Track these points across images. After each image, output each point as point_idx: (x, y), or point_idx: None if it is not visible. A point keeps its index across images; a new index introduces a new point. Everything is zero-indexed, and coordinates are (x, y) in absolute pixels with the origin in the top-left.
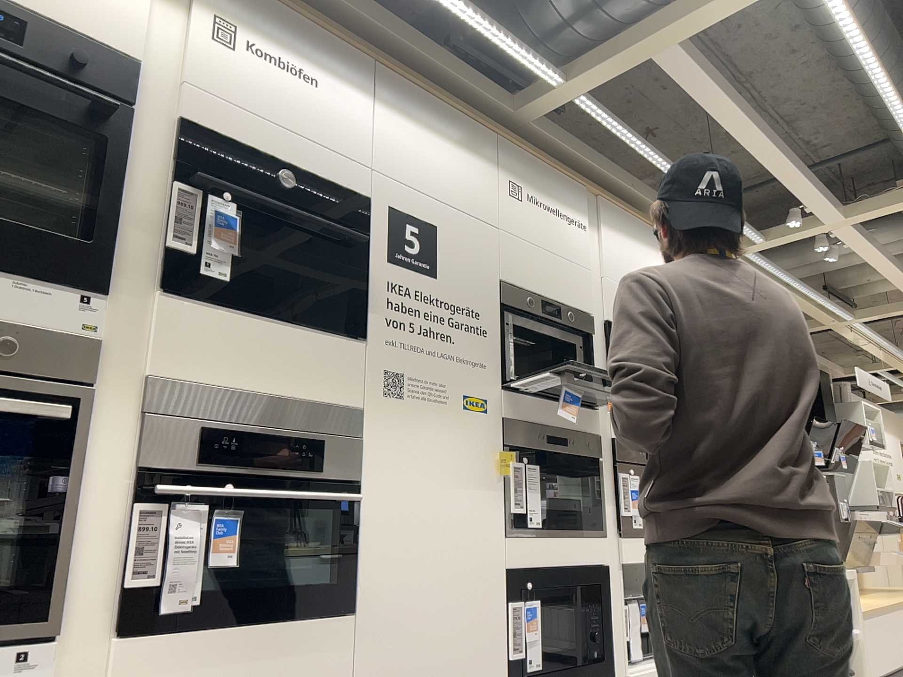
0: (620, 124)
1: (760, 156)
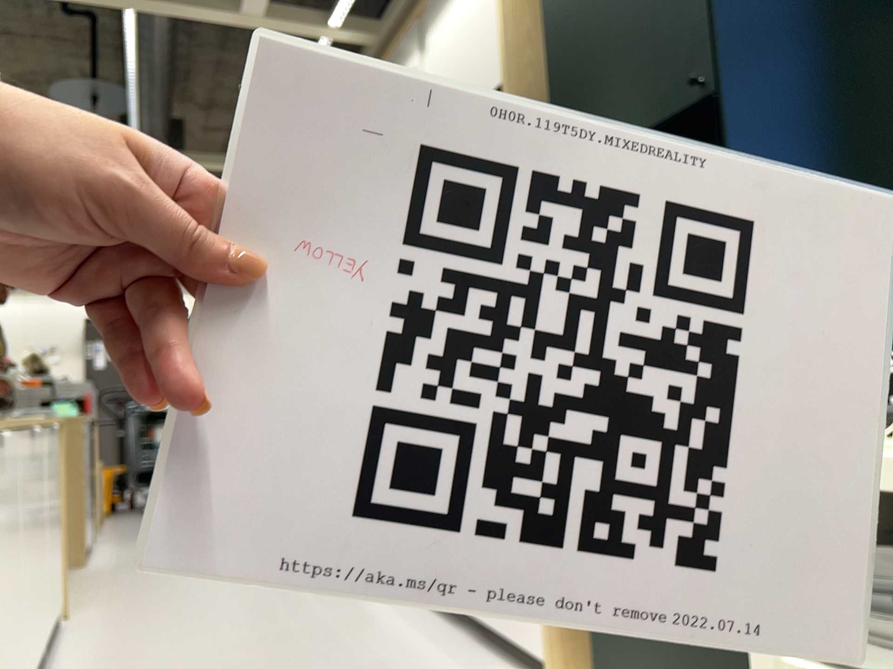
0: None
1: None
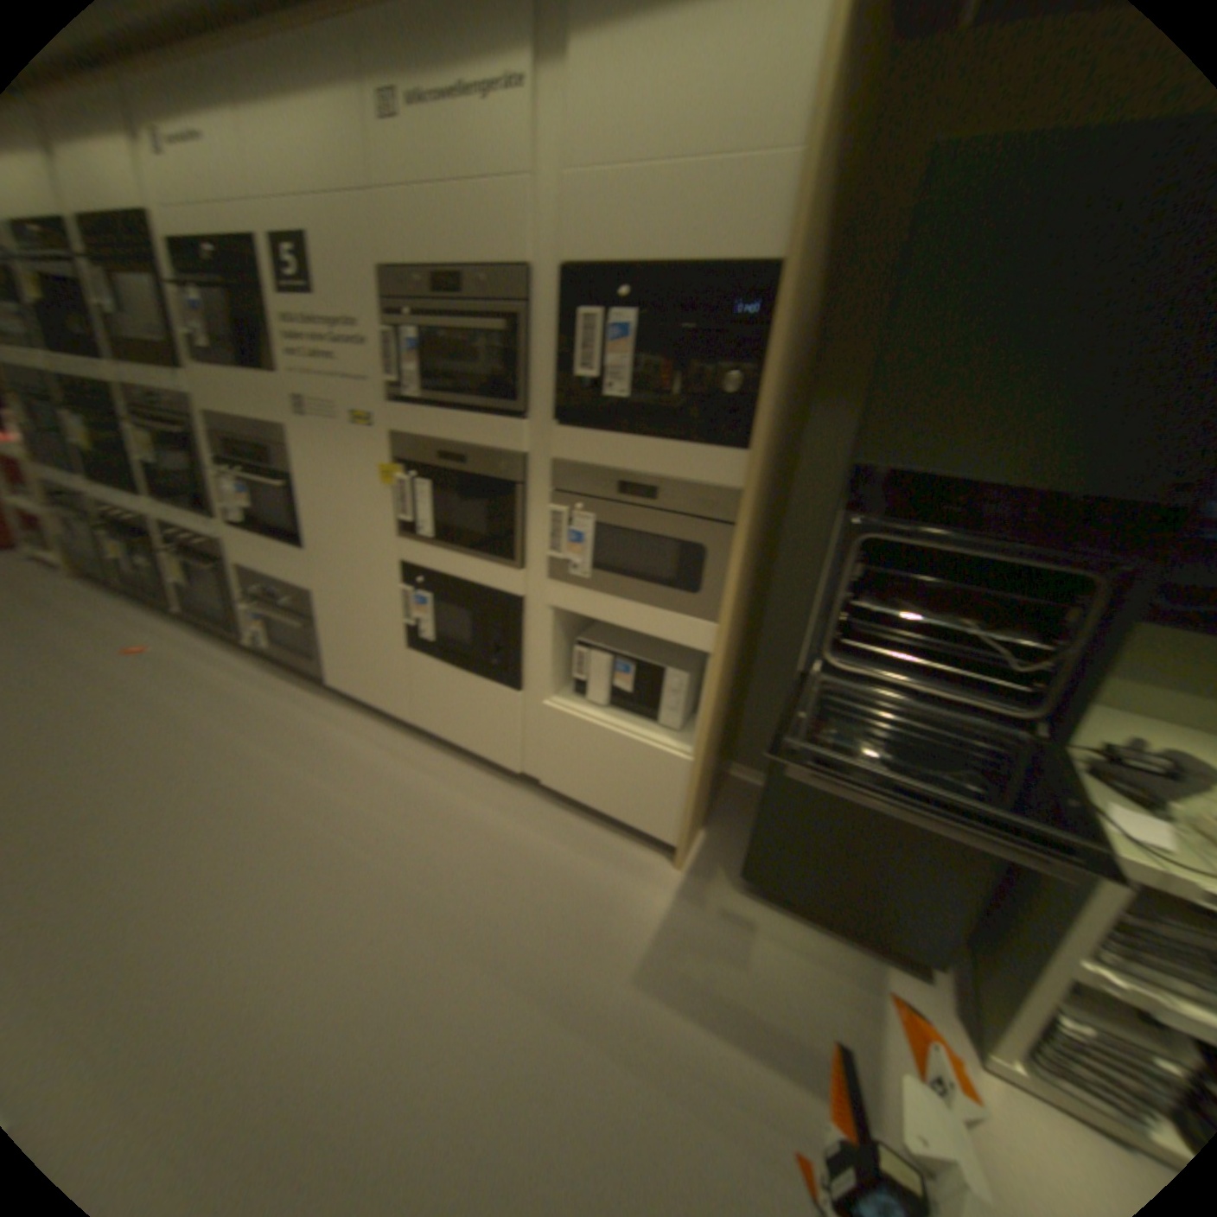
0: None
1: None
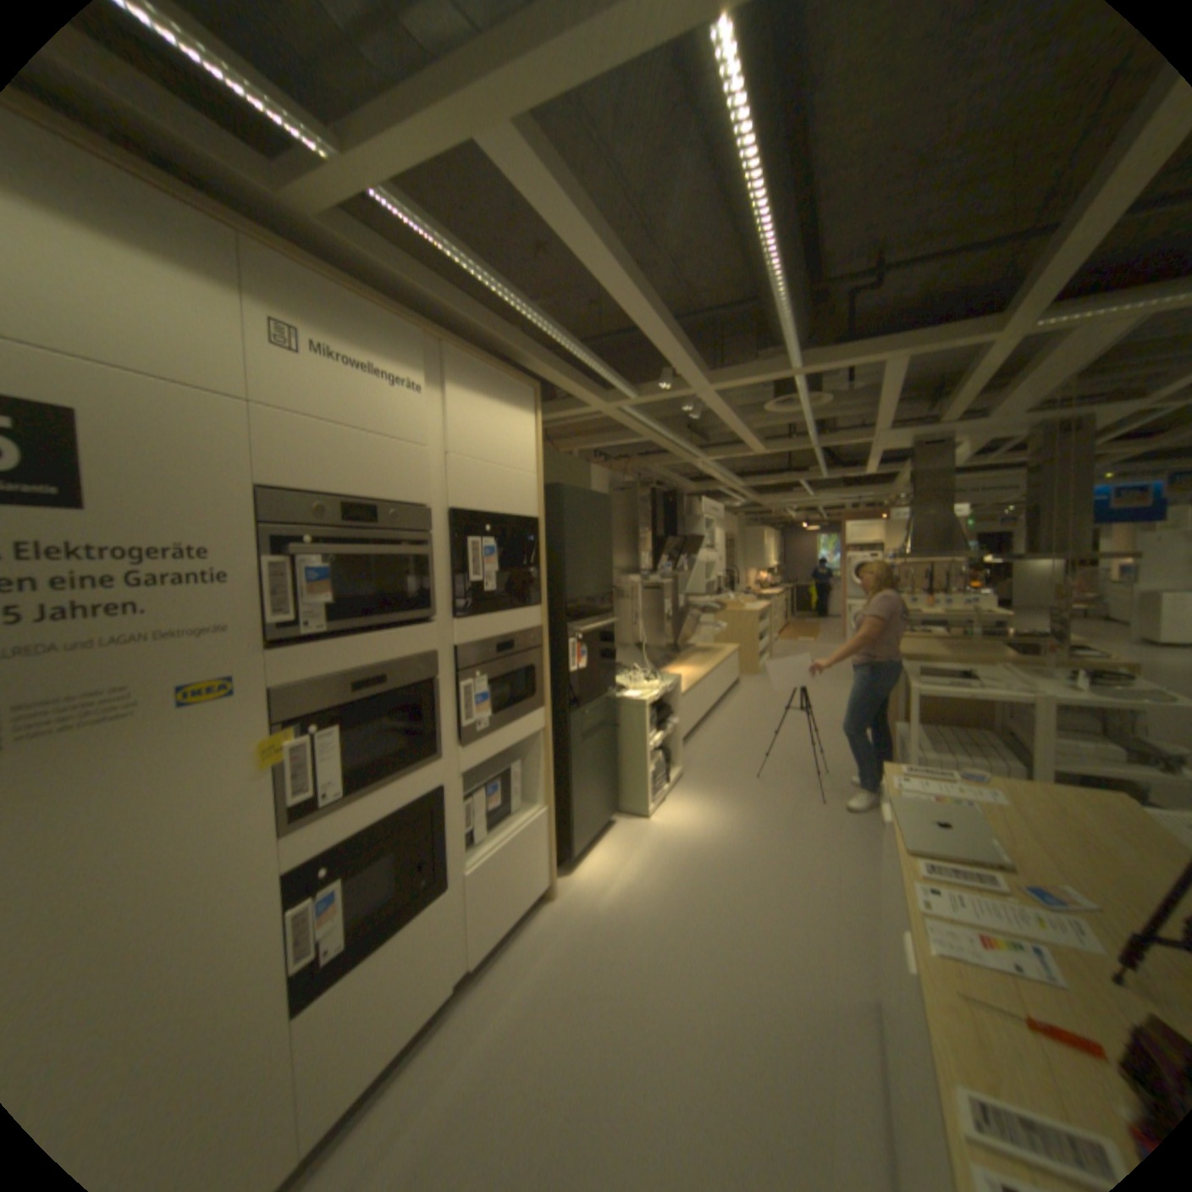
0: (457, 246)
1: (635, 315)
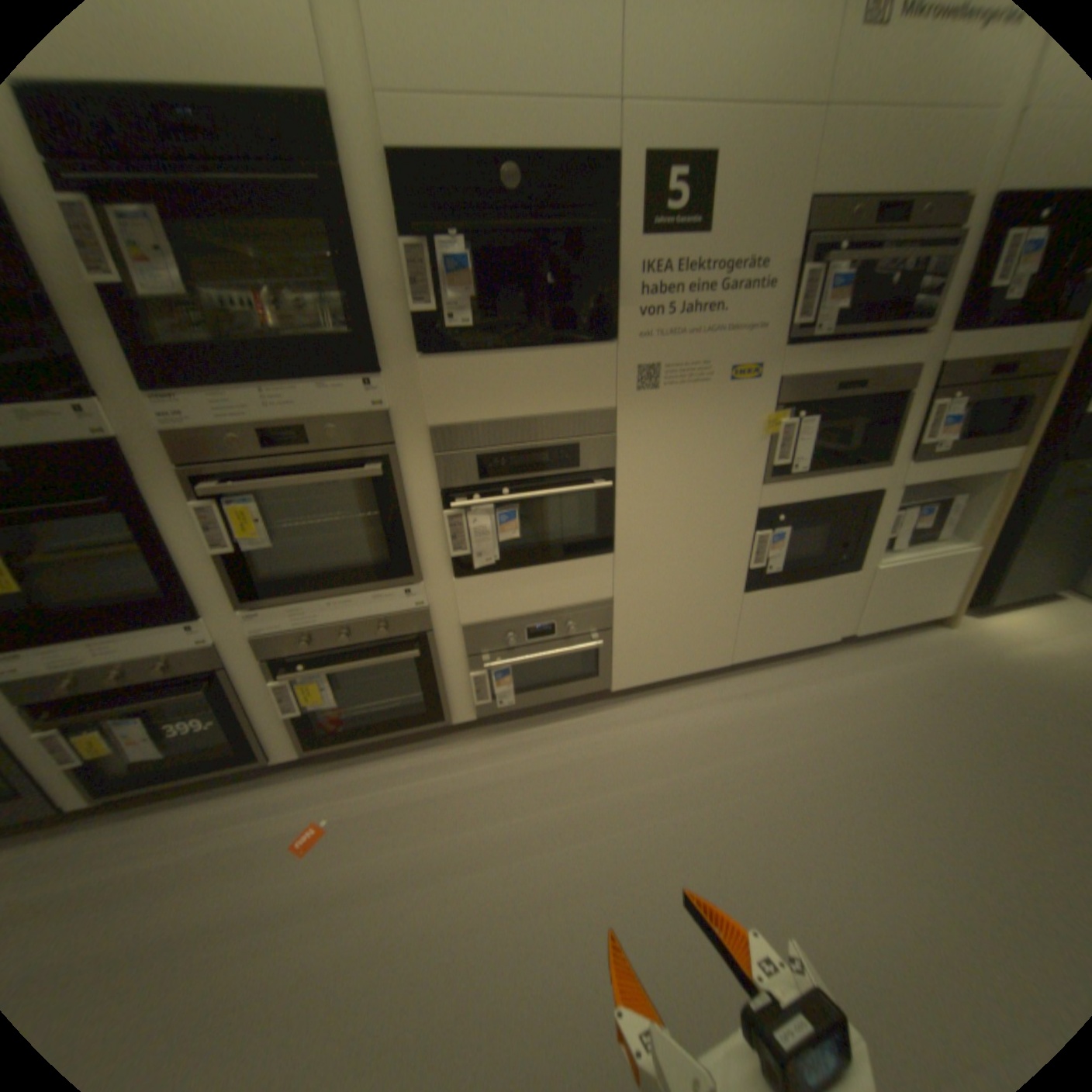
0: None
1: None
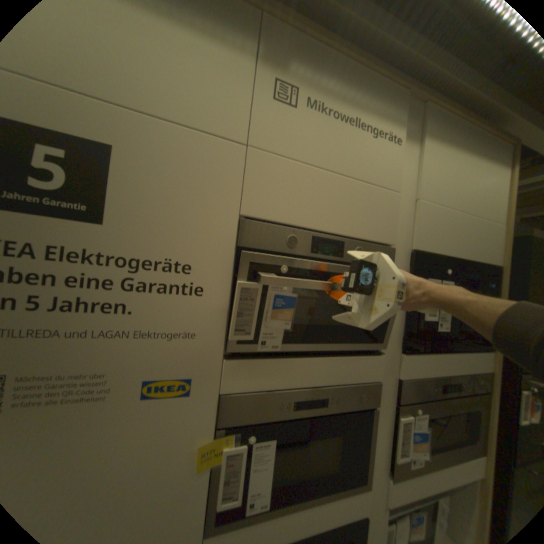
0: None
1: None
